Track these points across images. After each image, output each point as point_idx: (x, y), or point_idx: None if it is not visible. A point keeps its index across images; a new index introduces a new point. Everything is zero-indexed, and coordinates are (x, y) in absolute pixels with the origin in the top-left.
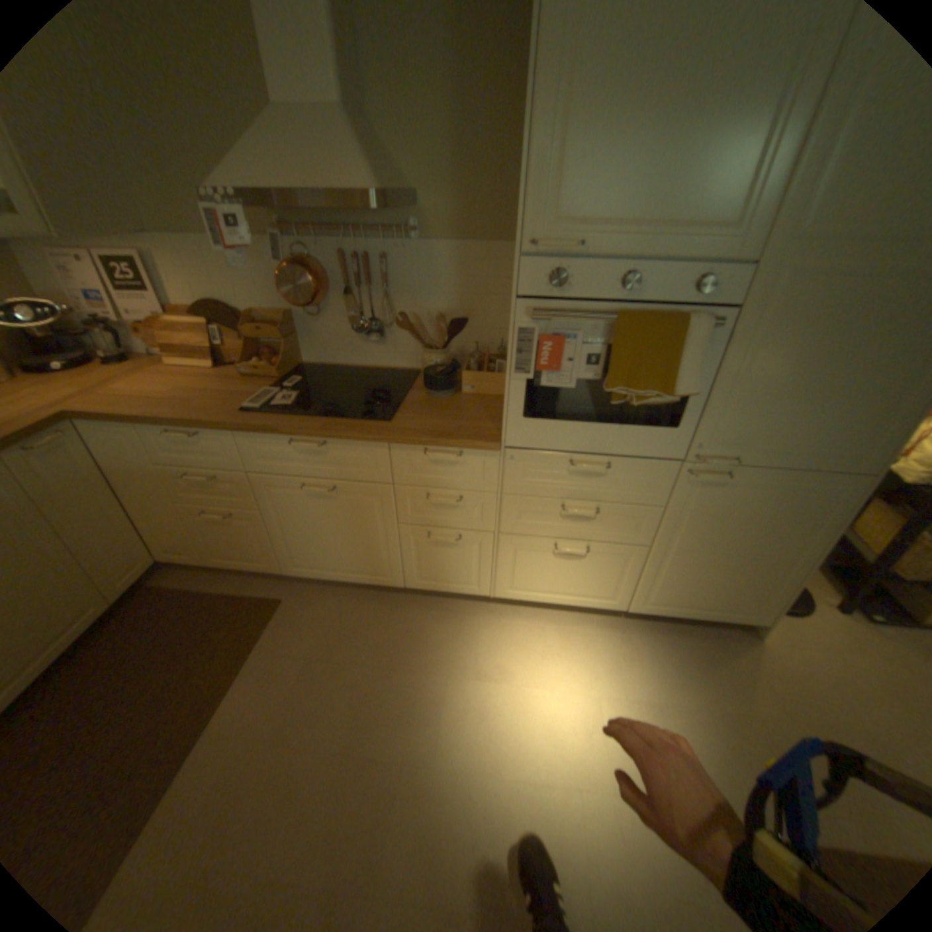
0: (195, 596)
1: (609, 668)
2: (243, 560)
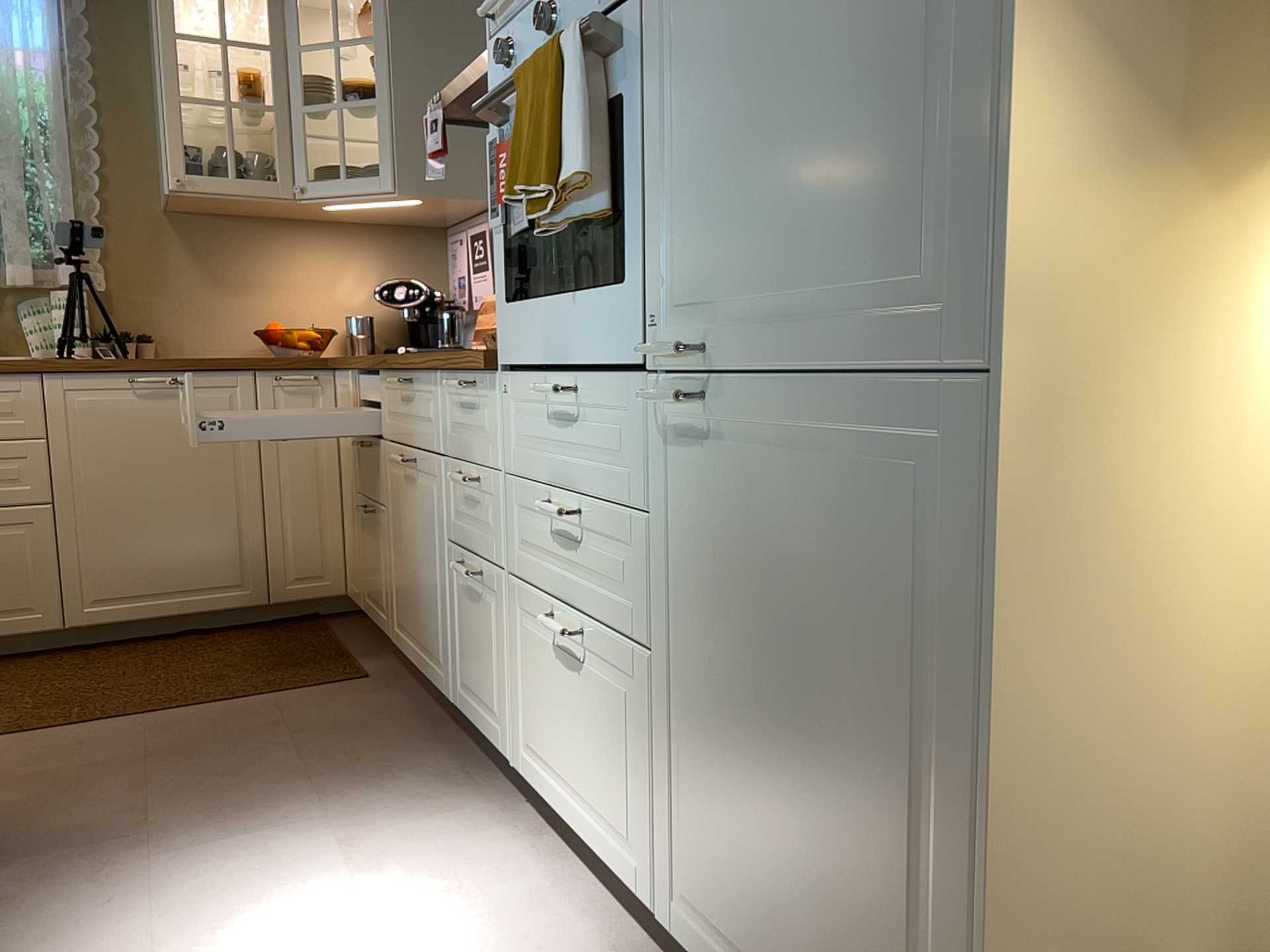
0: (332, 642)
1: None
2: (378, 603)
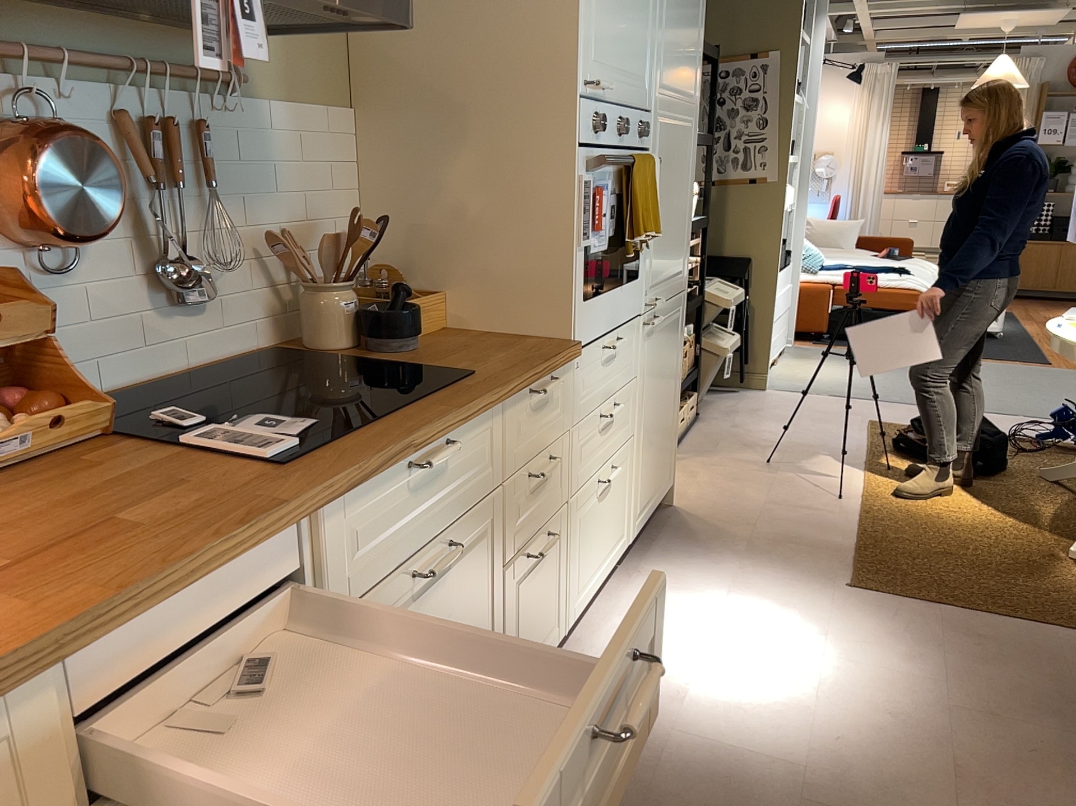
0: None
1: (684, 595)
2: None
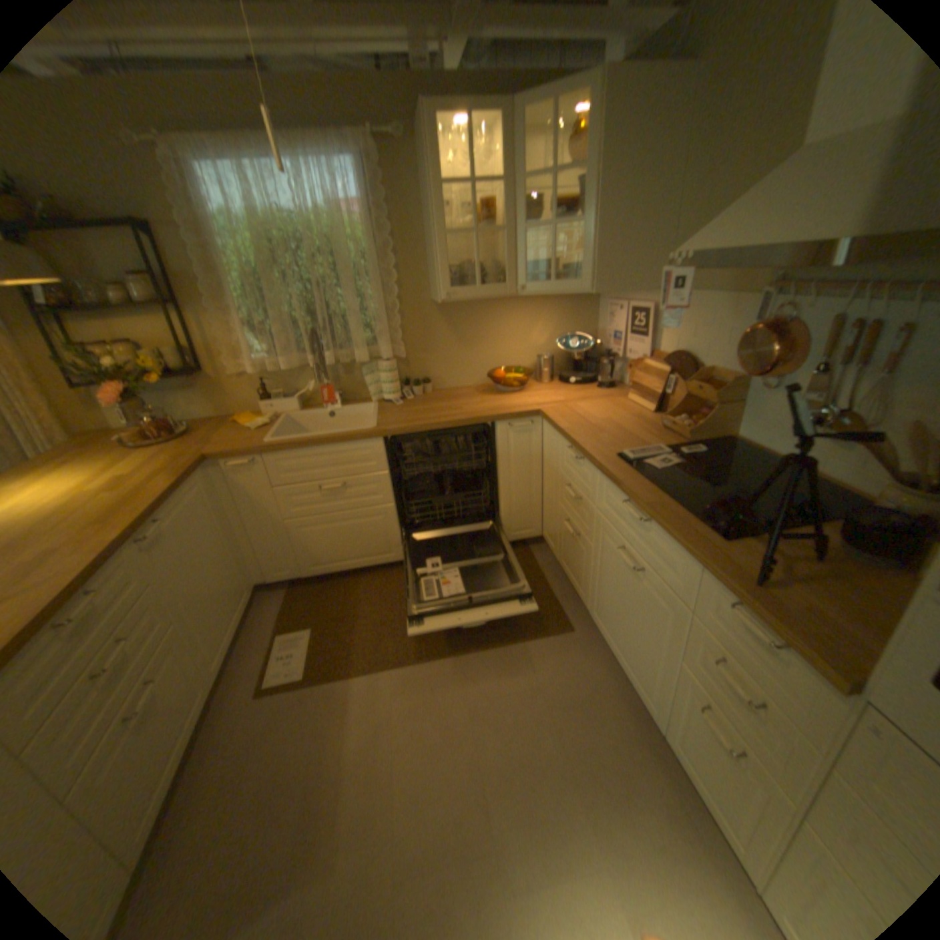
0: (540, 577)
1: None
2: (574, 579)
